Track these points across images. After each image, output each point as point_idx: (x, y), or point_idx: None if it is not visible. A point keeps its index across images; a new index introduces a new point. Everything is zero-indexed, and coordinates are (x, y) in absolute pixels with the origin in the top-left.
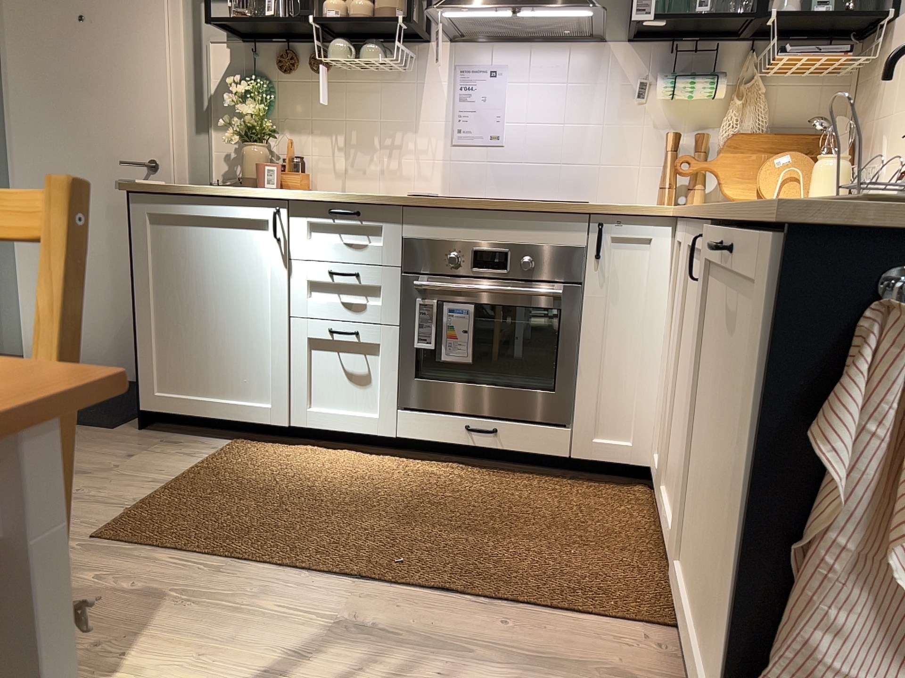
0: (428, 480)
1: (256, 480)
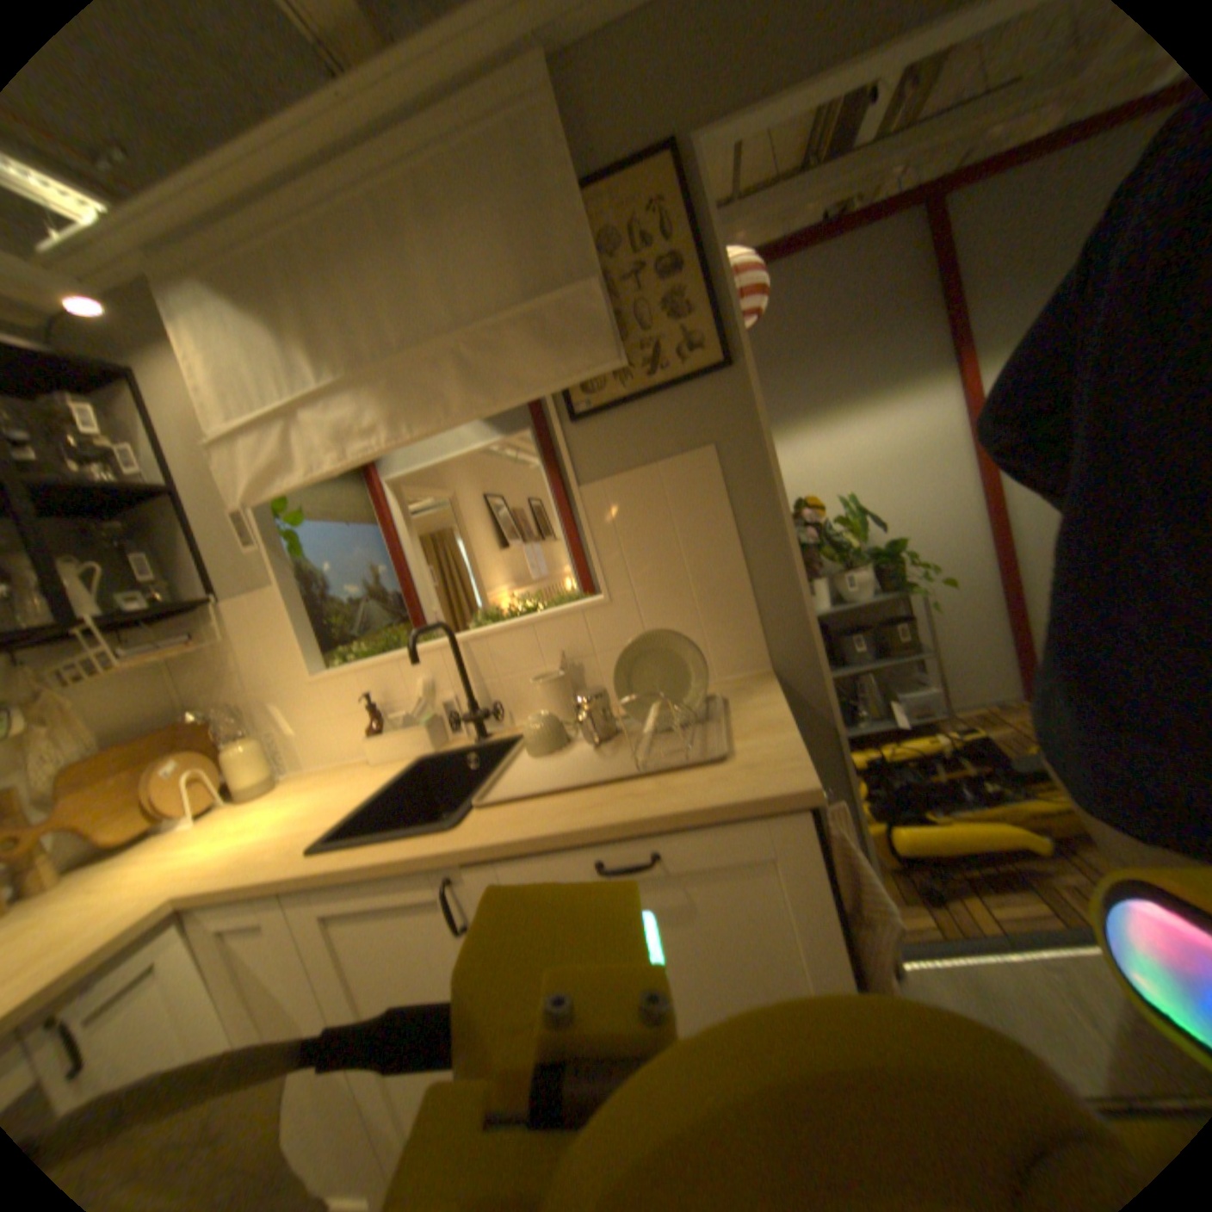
0: None
1: None
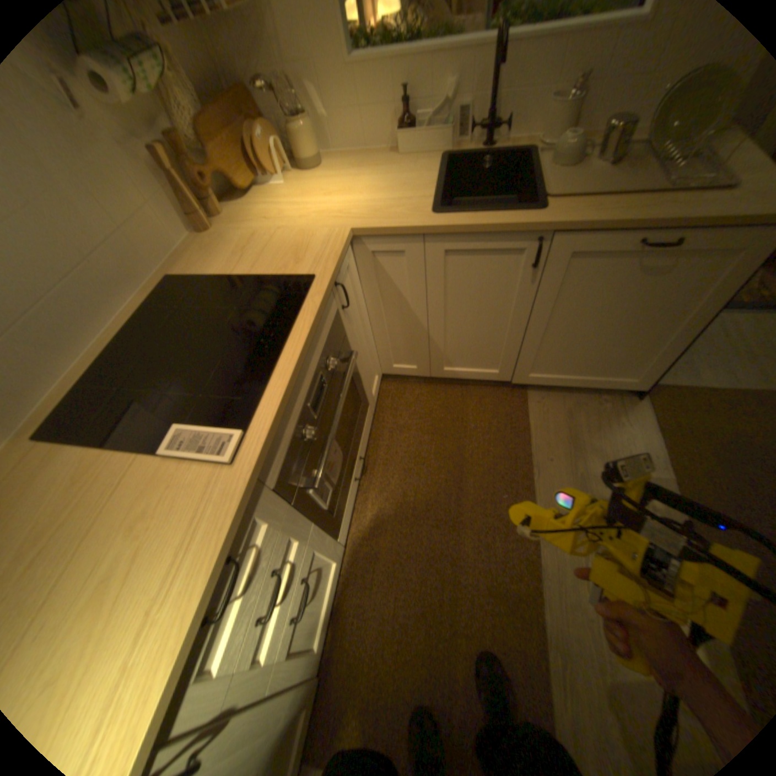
0: (382, 518)
1: (406, 685)
